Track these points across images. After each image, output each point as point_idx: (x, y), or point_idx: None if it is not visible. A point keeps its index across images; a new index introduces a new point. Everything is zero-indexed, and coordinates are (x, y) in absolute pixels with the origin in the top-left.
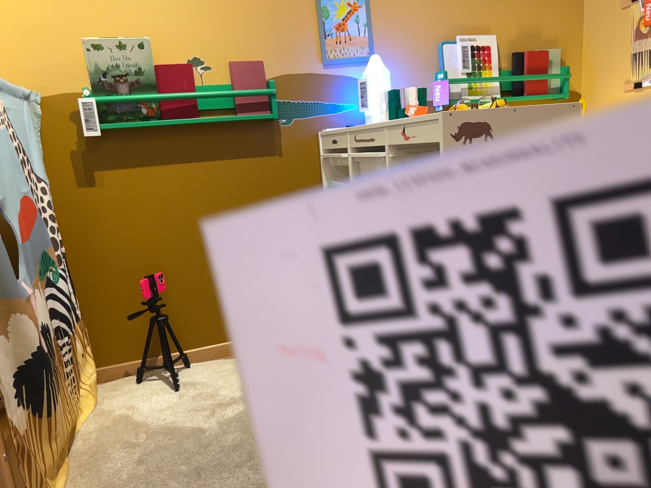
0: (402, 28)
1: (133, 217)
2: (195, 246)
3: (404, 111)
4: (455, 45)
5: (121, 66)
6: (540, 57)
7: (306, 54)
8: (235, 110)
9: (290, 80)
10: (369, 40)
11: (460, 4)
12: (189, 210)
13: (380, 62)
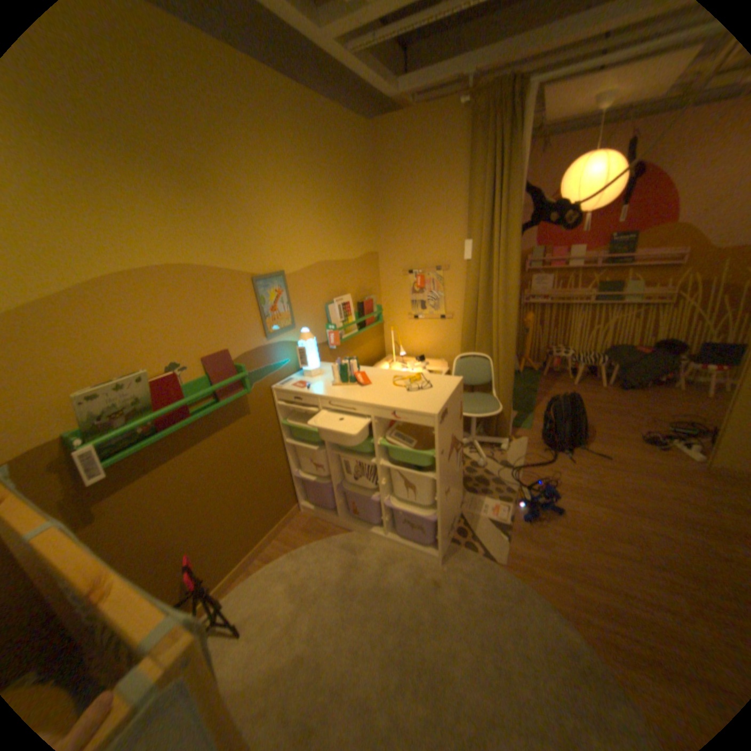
0: (306, 300)
1: (141, 526)
2: (200, 516)
3: (349, 375)
4: (333, 305)
5: (118, 405)
6: (370, 303)
7: (254, 335)
8: (212, 396)
9: (247, 357)
10: (291, 314)
11: (332, 278)
12: (191, 491)
13: (310, 335)
